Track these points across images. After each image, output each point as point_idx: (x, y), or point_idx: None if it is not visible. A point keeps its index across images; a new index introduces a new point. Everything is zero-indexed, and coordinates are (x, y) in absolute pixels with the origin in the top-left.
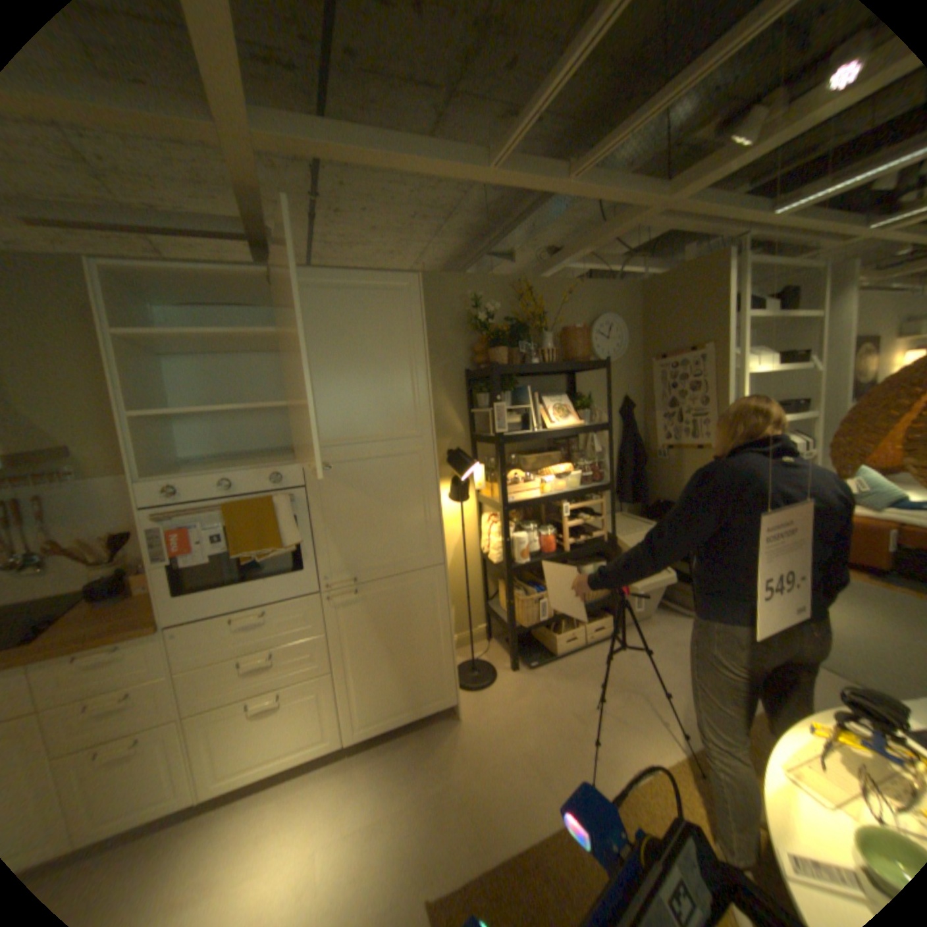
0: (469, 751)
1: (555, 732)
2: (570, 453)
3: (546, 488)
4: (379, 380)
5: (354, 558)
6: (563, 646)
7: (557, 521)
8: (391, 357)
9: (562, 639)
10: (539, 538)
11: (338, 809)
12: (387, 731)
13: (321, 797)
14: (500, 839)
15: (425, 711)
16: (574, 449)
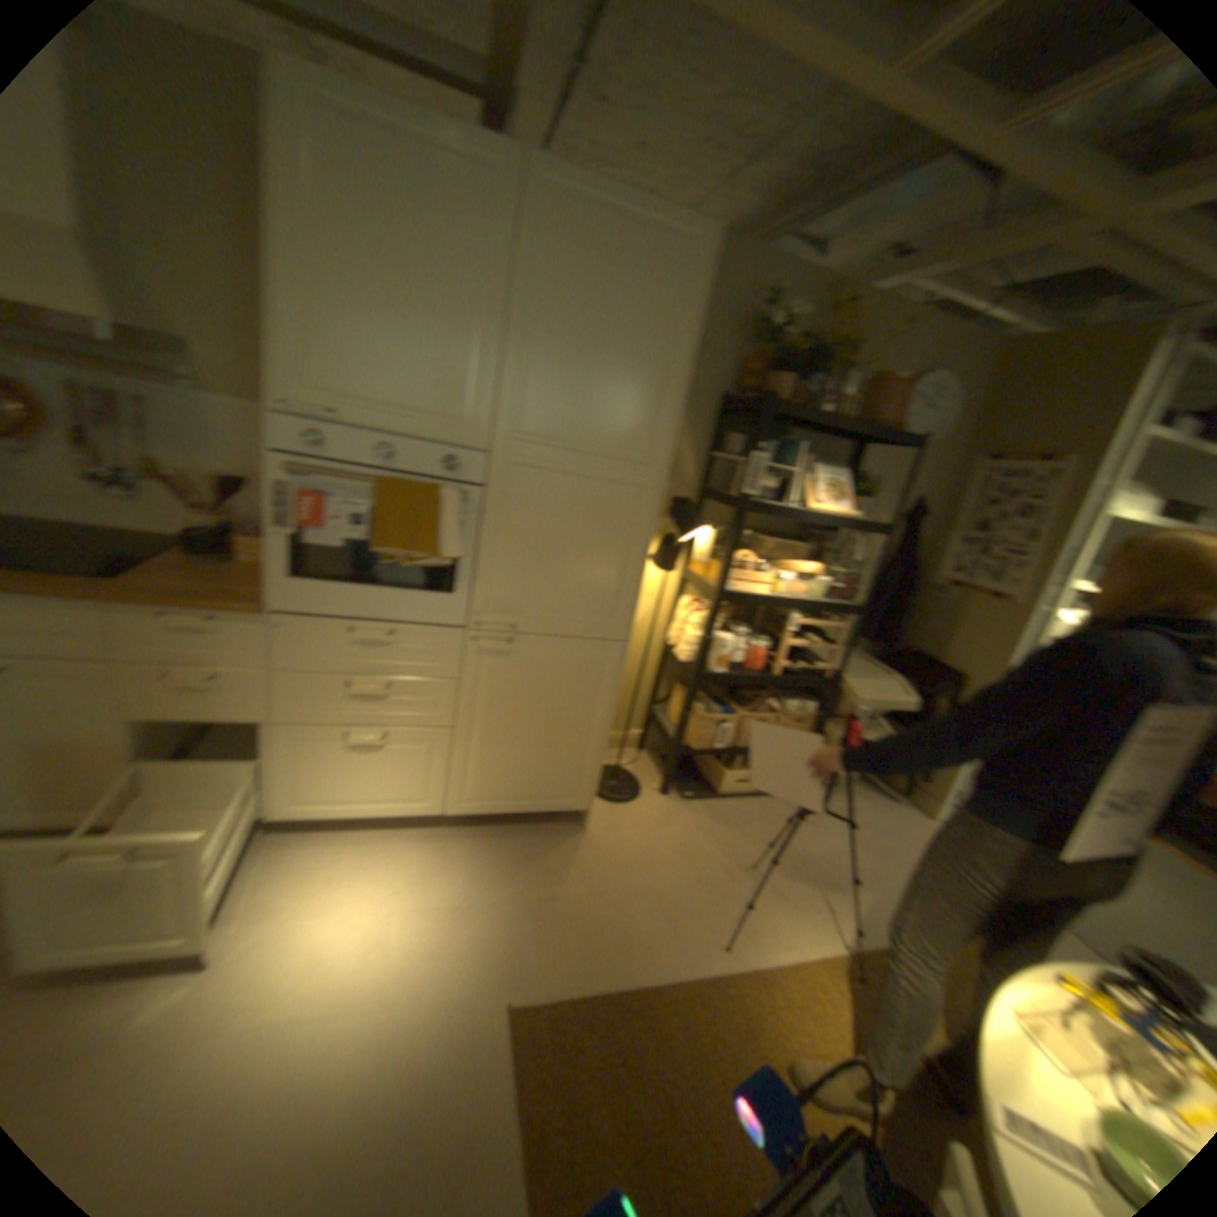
0: (587, 867)
1: (695, 878)
2: (819, 551)
3: (777, 586)
4: (616, 368)
5: (516, 600)
6: (727, 785)
7: (773, 634)
8: (643, 339)
9: (730, 776)
10: (743, 648)
11: (423, 880)
12: (496, 815)
13: (405, 861)
14: (605, 970)
15: (547, 807)
16: (827, 548)
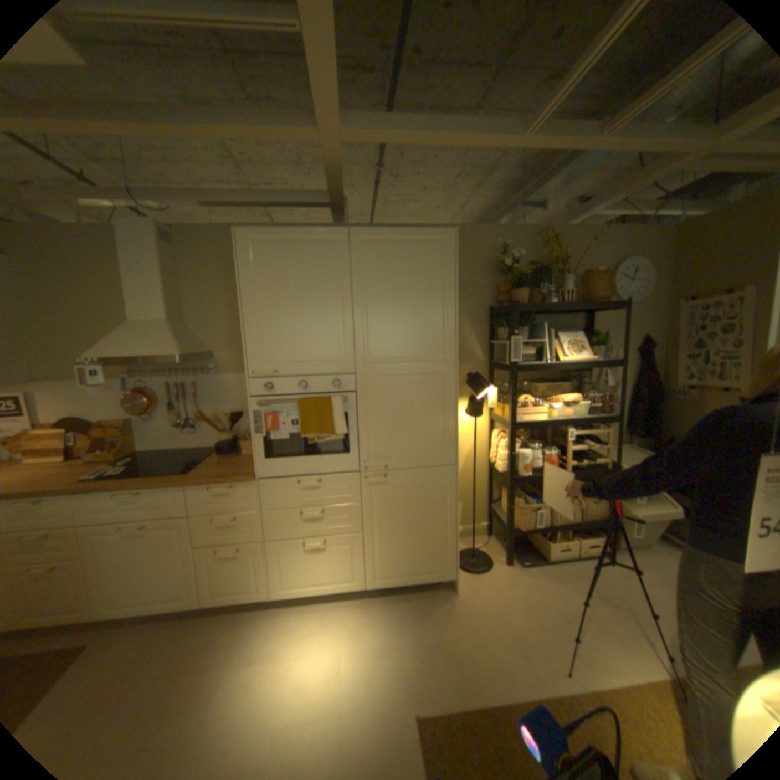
0: (463, 619)
1: (540, 623)
2: (582, 384)
3: (554, 413)
4: (417, 313)
5: (386, 450)
6: (557, 554)
7: (562, 444)
8: (428, 295)
9: (557, 548)
10: (543, 457)
11: (360, 632)
12: (399, 586)
13: (348, 620)
14: (481, 692)
15: (430, 579)
16: (587, 381)
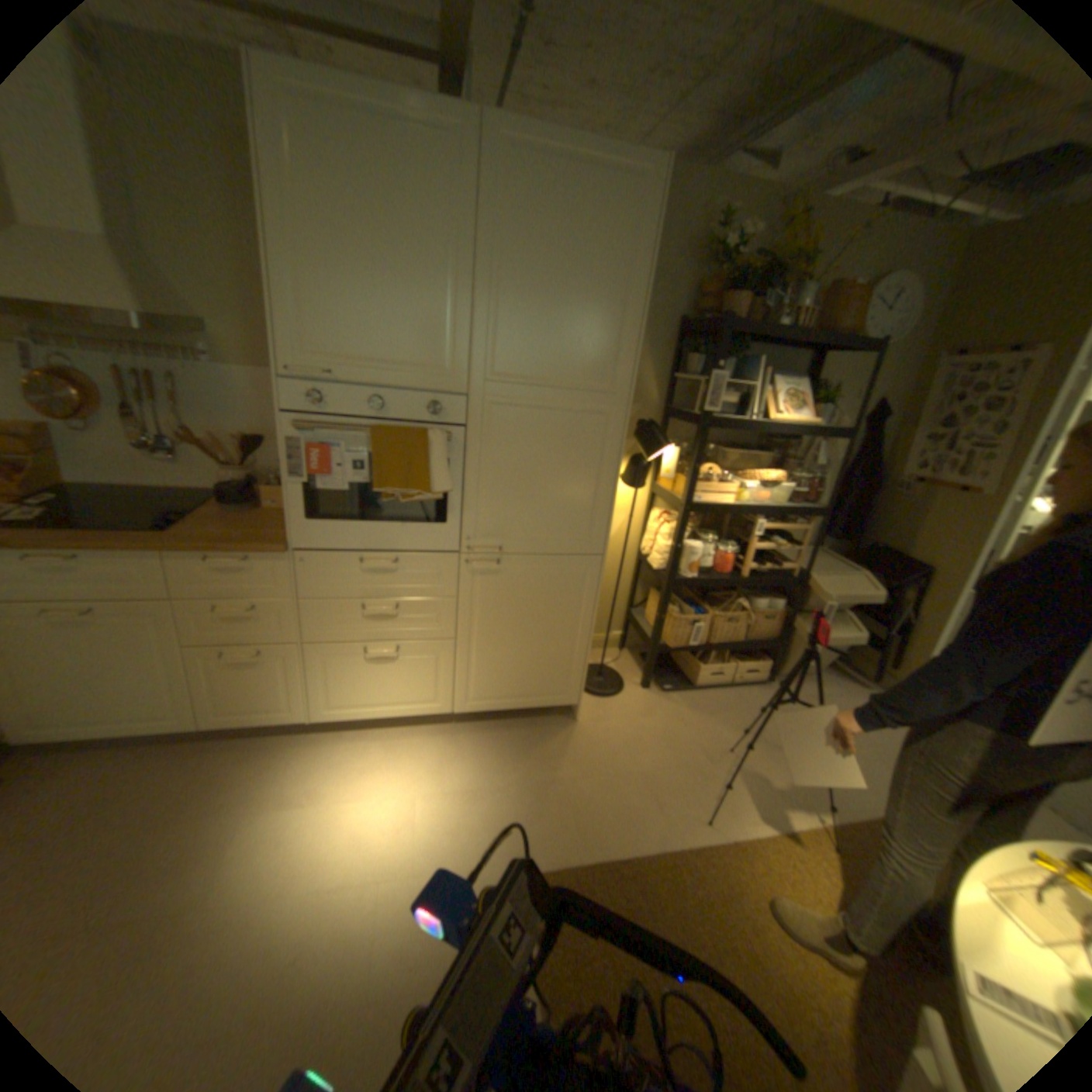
0: (583, 754)
1: (680, 762)
2: (786, 458)
3: (745, 495)
4: (583, 305)
5: (505, 524)
6: (707, 678)
7: (744, 539)
8: (606, 275)
9: (709, 671)
10: (716, 554)
11: (443, 767)
12: (501, 710)
13: (427, 752)
14: (603, 843)
15: (544, 703)
16: (793, 454)
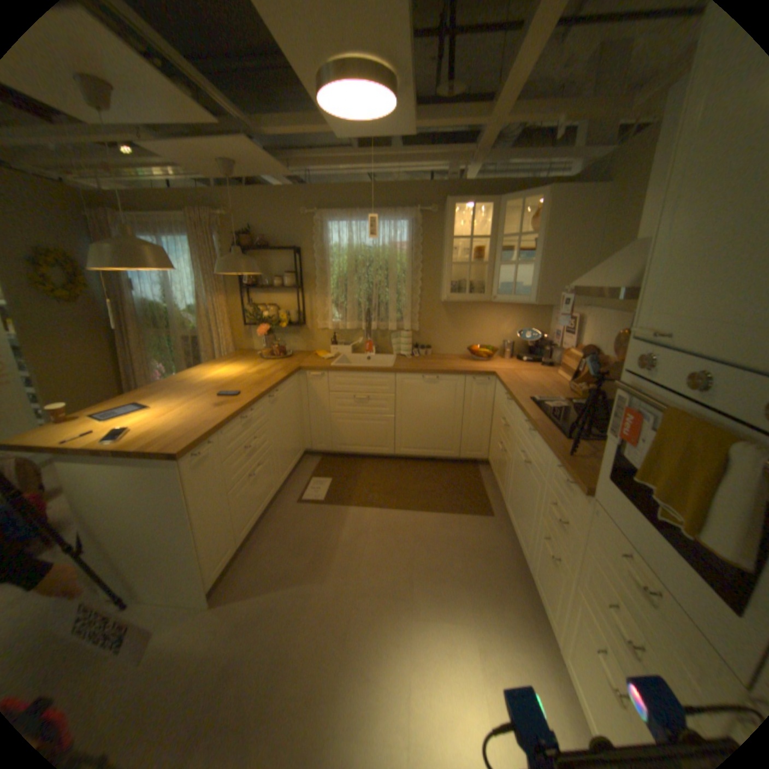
0: None
1: None
2: None
3: None
4: None
5: None
6: None
7: None
8: None
9: None
10: None
11: None
12: None
13: None
14: None
15: None
16: None
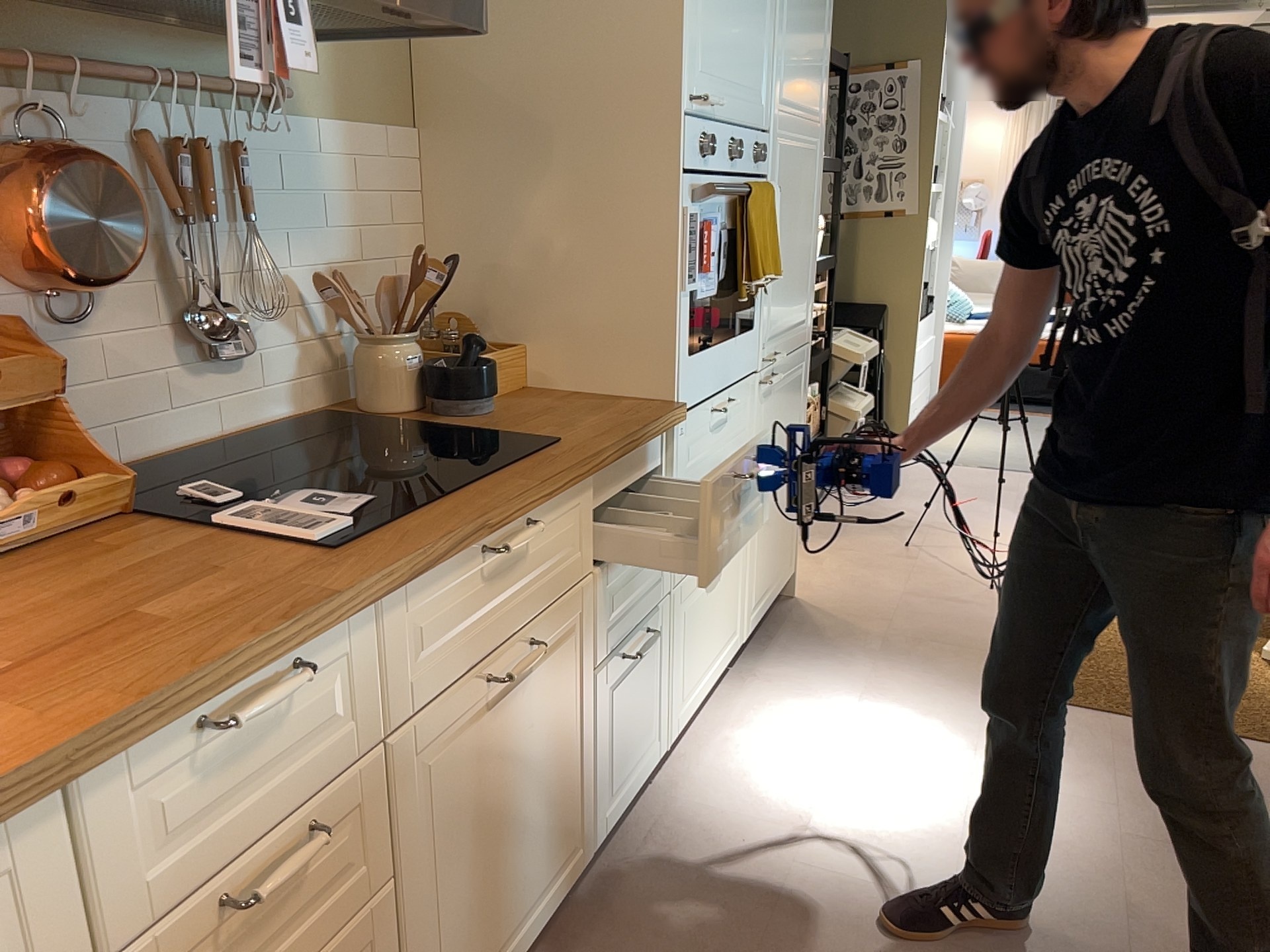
0: (849, 609)
1: (898, 570)
2: None
3: None
4: (813, 18)
5: (777, 317)
6: None
7: None
8: None
9: None
10: None
11: (807, 693)
12: (763, 612)
13: (768, 697)
14: (979, 639)
15: (781, 580)
16: None
